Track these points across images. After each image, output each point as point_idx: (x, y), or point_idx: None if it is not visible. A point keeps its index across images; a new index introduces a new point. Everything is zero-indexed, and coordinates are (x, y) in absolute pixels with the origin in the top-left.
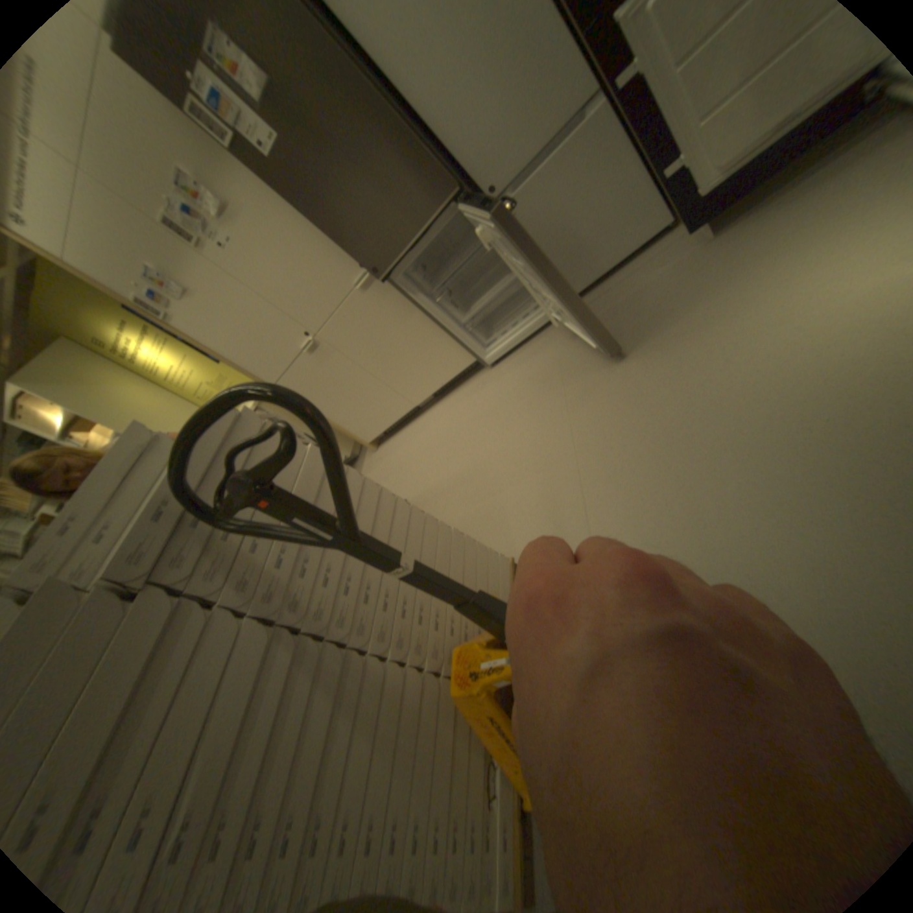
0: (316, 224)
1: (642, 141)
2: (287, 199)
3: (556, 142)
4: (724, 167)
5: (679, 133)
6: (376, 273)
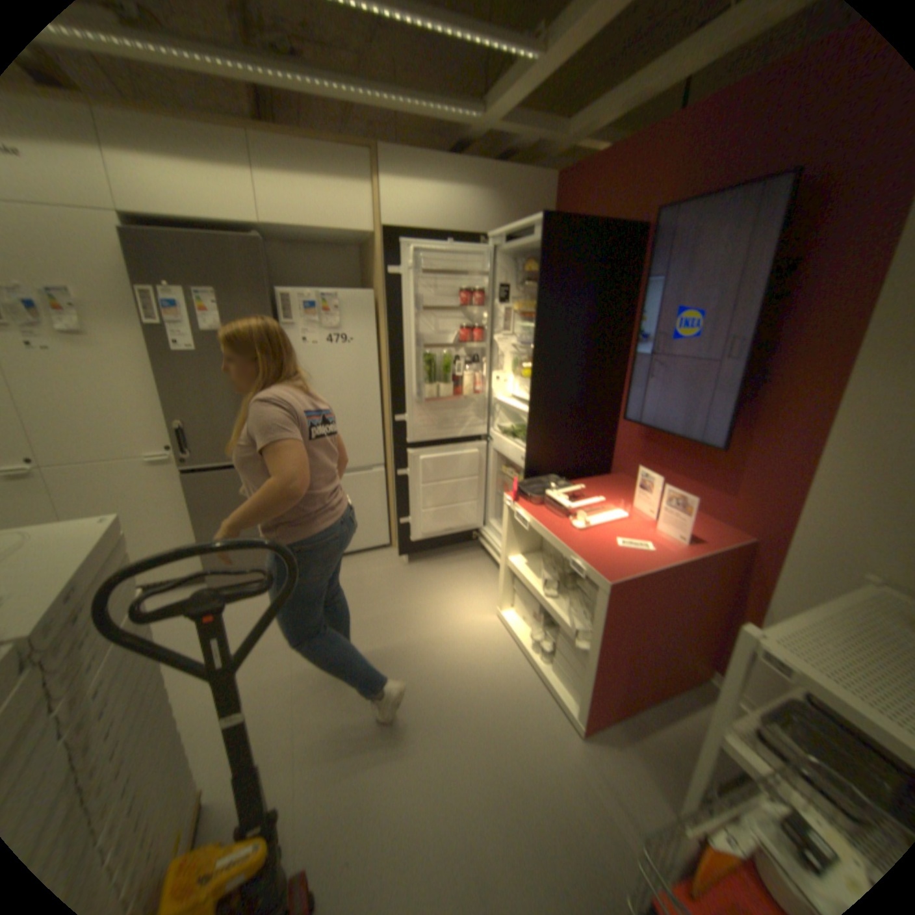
0: (155, 399)
1: (395, 501)
2: (148, 371)
3: (352, 470)
4: (422, 534)
5: (411, 508)
6: (172, 459)
